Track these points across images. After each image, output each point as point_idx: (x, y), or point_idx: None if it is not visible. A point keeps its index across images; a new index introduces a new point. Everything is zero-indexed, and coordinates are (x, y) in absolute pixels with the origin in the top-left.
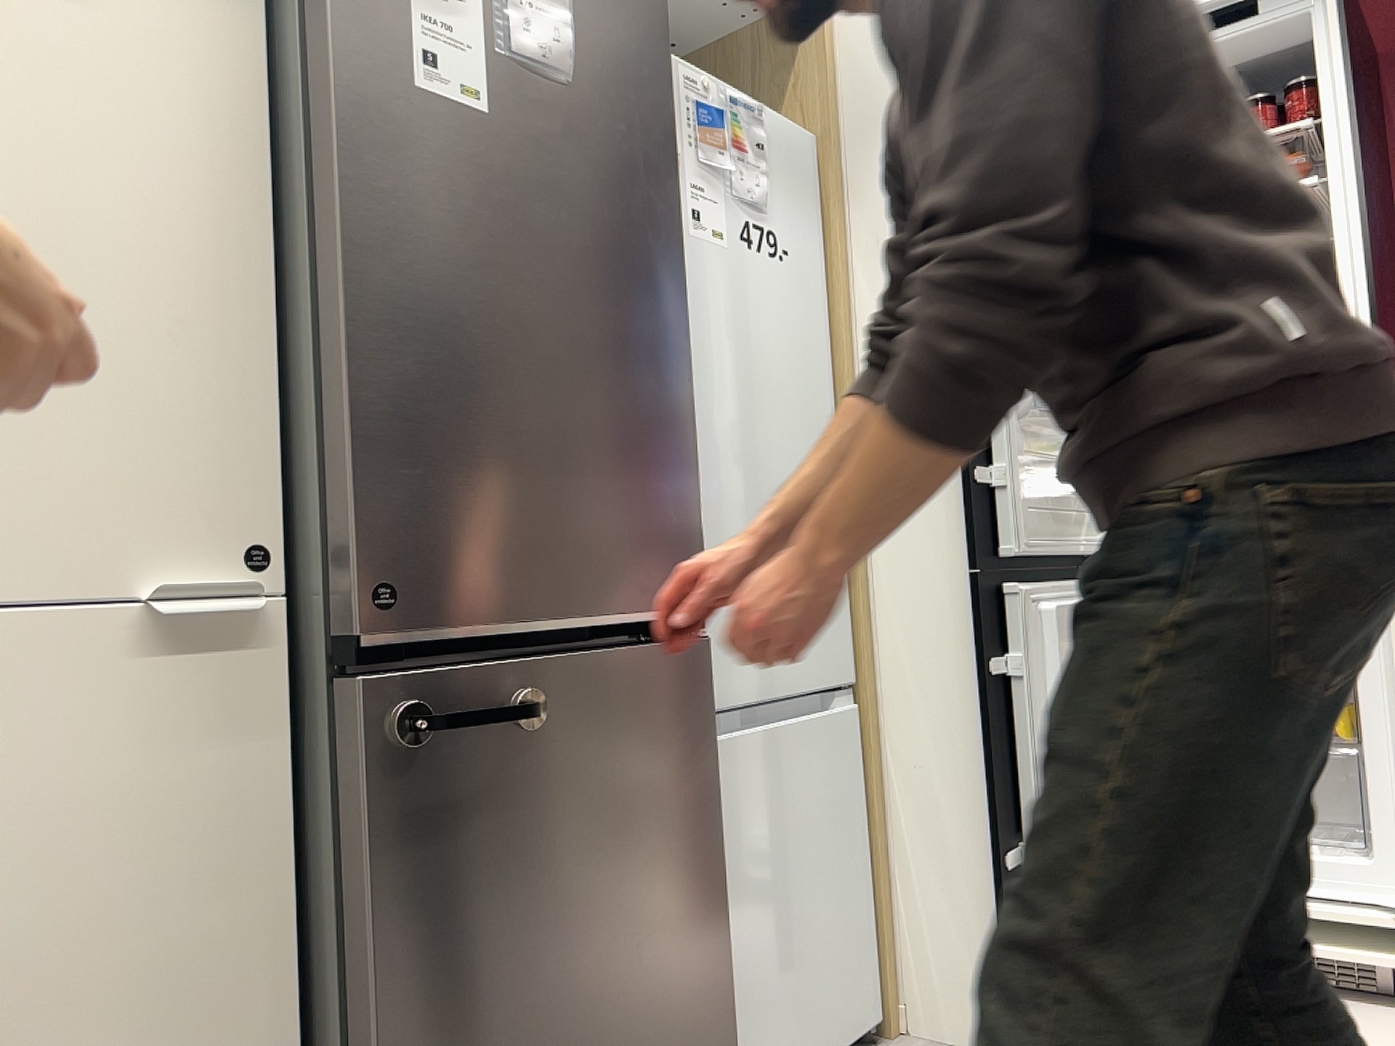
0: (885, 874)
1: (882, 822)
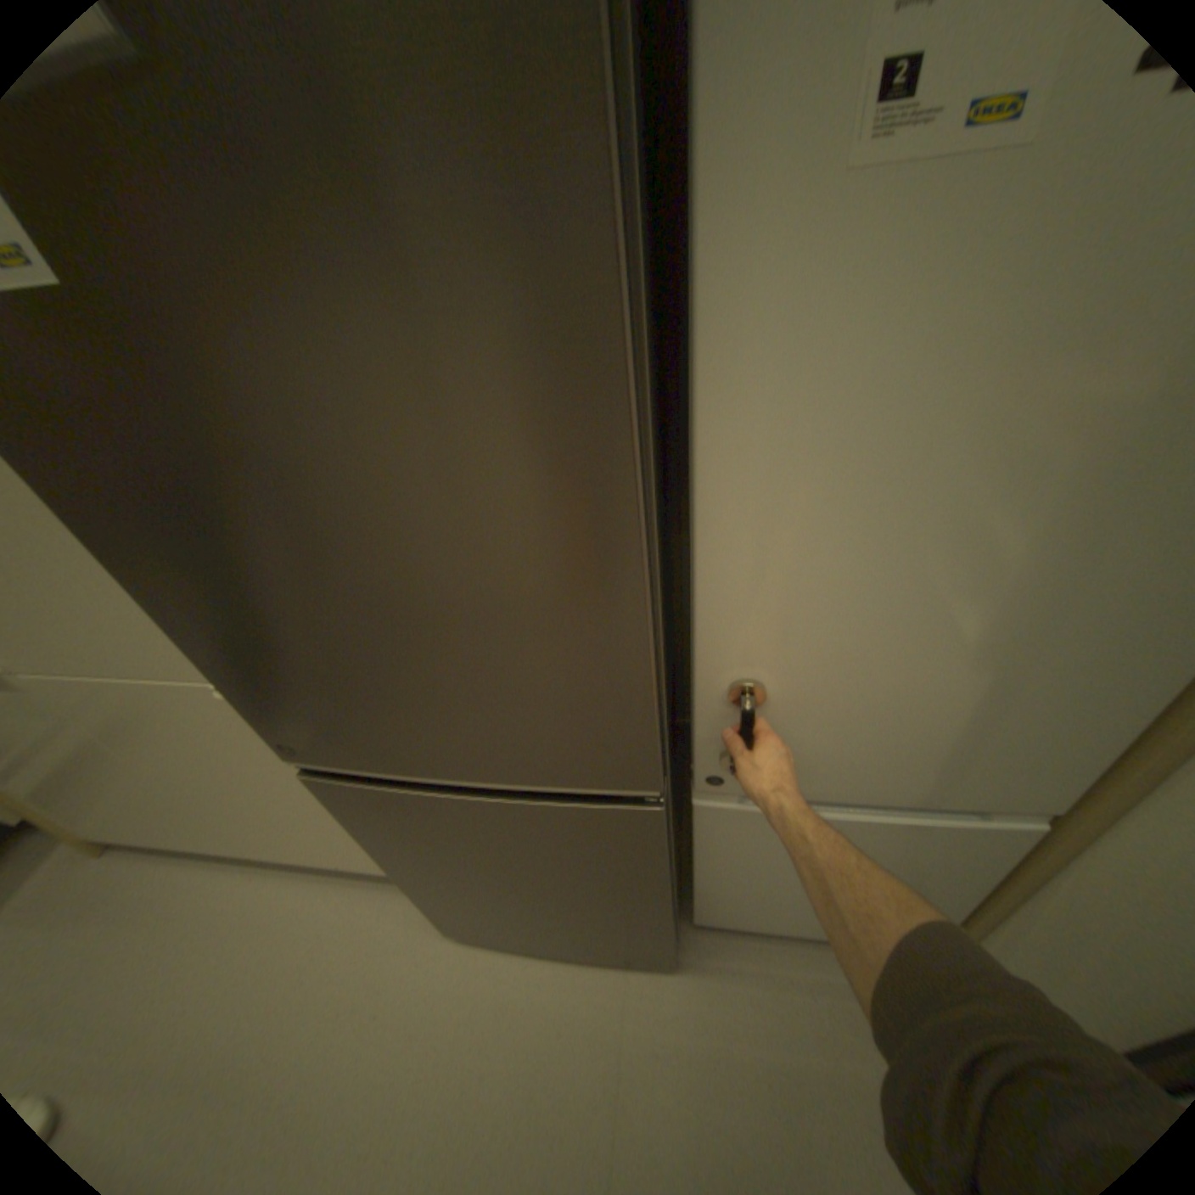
0: (996, 916)
1: (1018, 896)
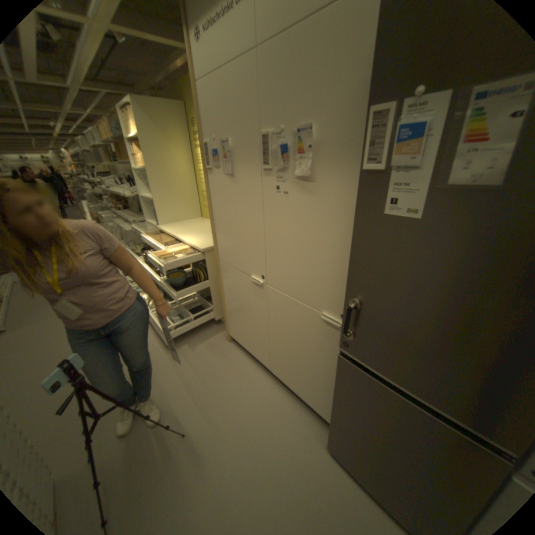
0: None
1: None
